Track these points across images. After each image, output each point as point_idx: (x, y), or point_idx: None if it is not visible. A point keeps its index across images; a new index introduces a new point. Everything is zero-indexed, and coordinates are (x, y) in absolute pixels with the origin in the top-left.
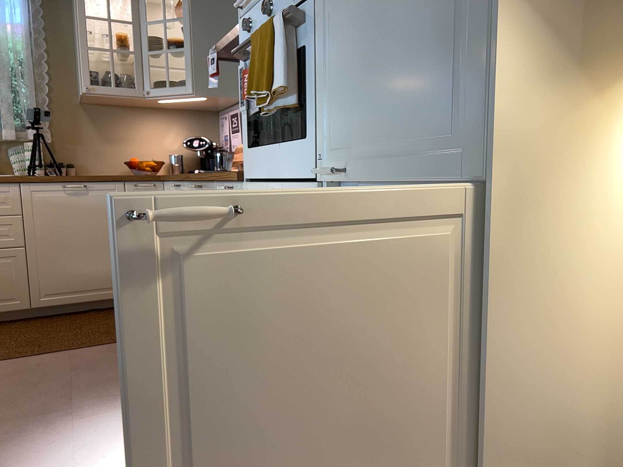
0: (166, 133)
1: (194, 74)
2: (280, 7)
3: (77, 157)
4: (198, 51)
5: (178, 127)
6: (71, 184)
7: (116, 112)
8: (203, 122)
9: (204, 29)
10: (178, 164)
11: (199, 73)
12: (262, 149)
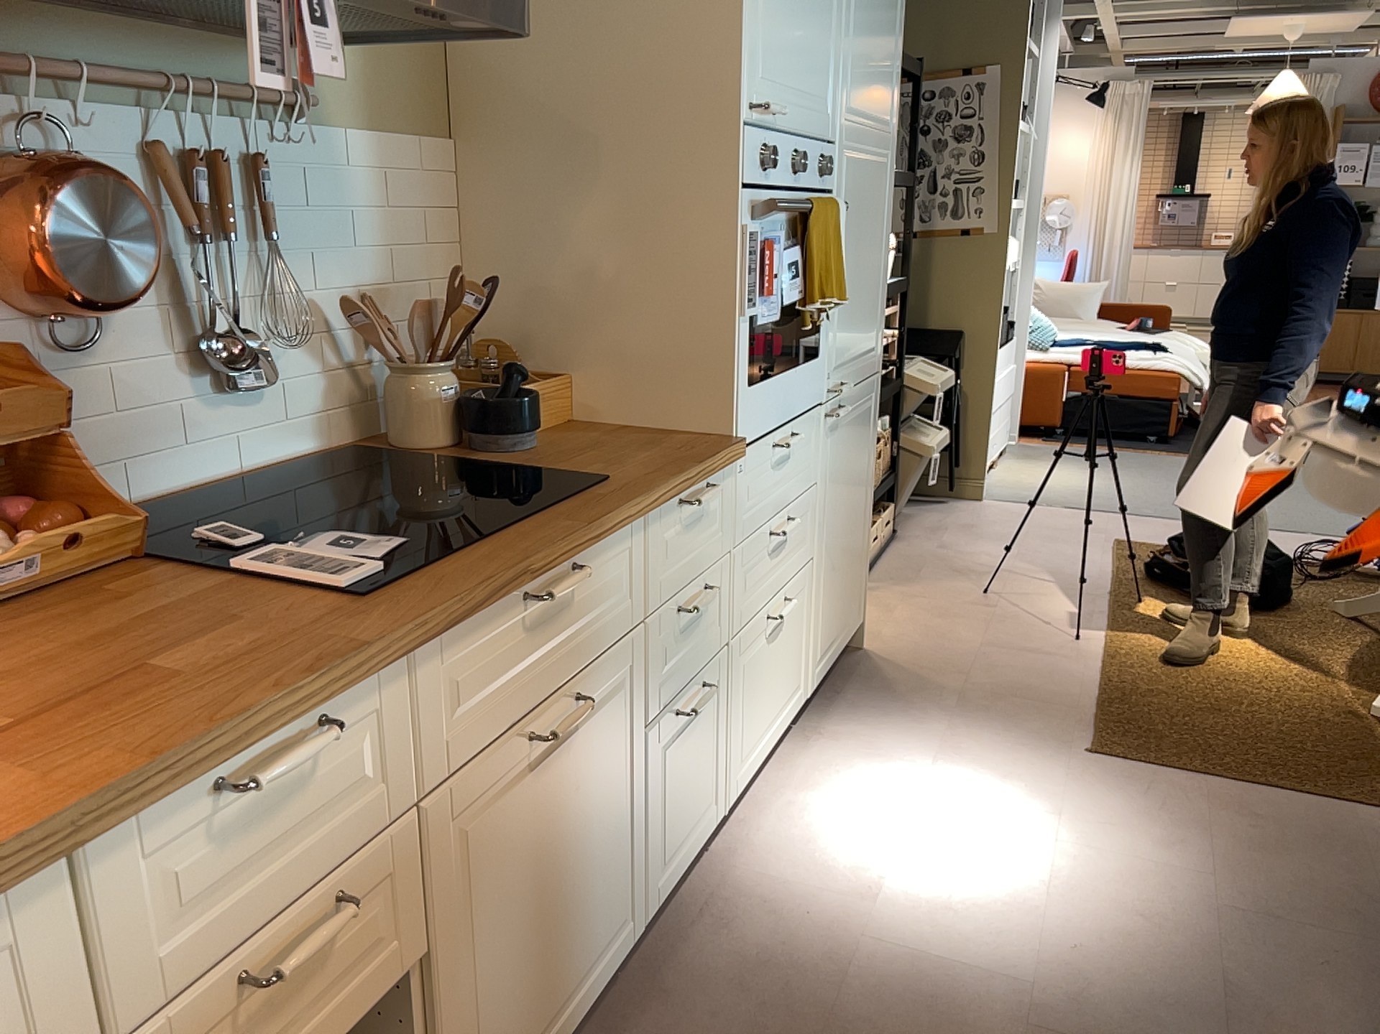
0: None
1: None
2: (805, 173)
3: None
4: None
5: None
6: None
7: None
8: None
9: None
10: None
11: None
12: (771, 383)
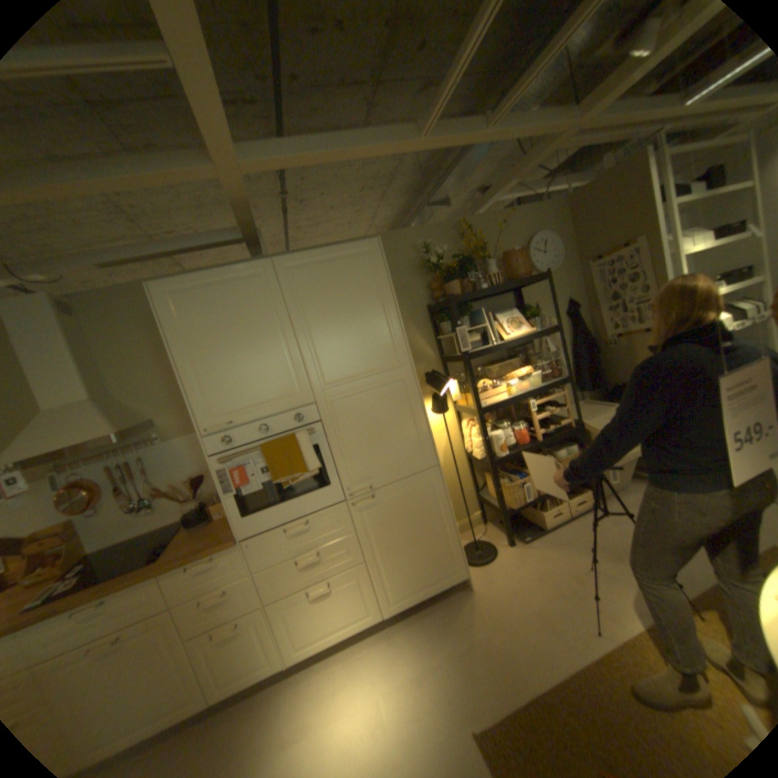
0: None
1: None
2: (275, 428)
3: None
4: None
5: None
6: None
7: None
8: None
9: None
10: None
11: None
12: (266, 511)
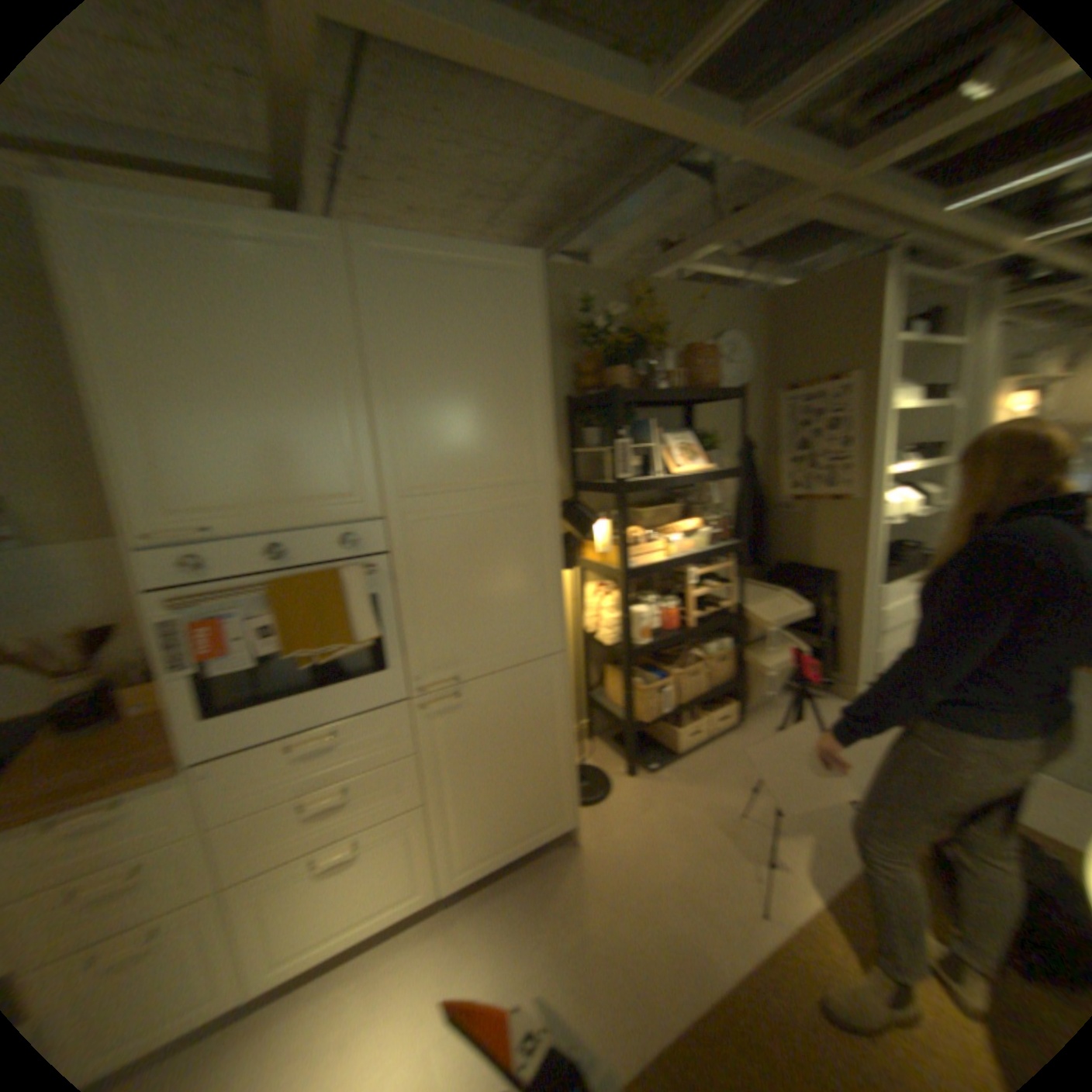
0: None
1: None
2: (294, 554)
3: None
4: None
5: None
6: None
7: None
8: None
9: None
10: None
11: None
12: (249, 712)
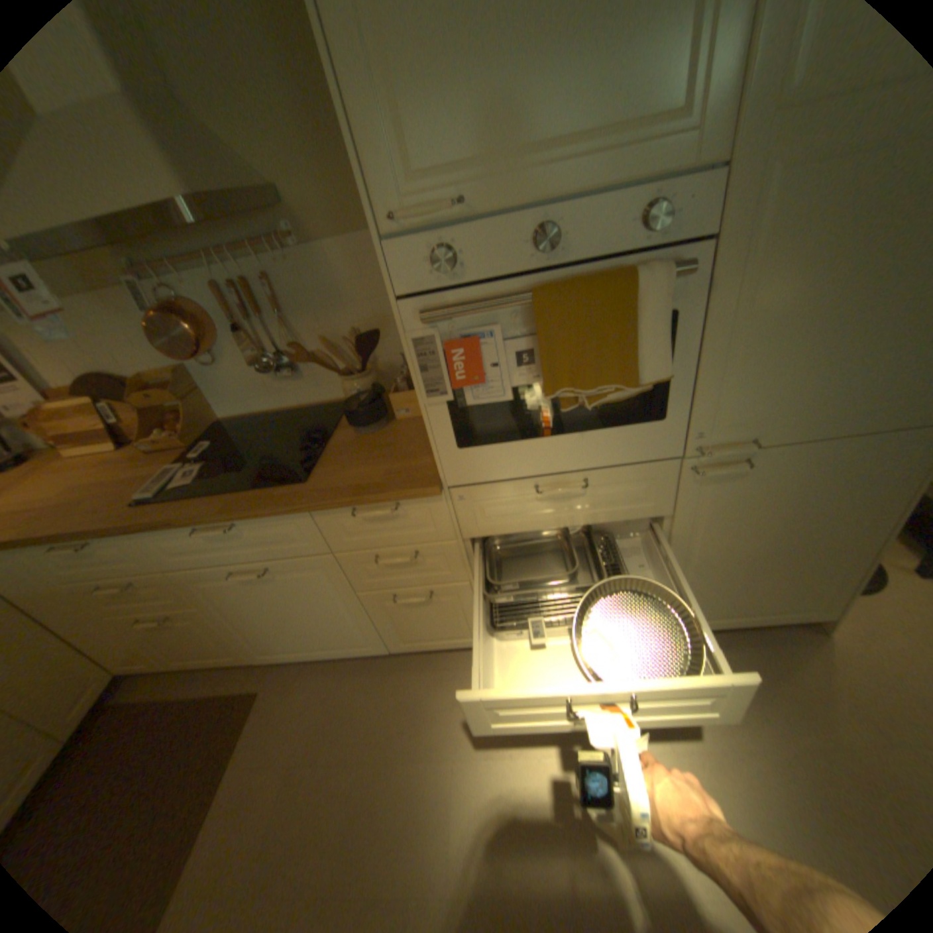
0: None
1: None
2: (581, 238)
3: None
4: None
5: None
6: None
7: None
8: None
9: None
10: None
11: None
12: (510, 445)
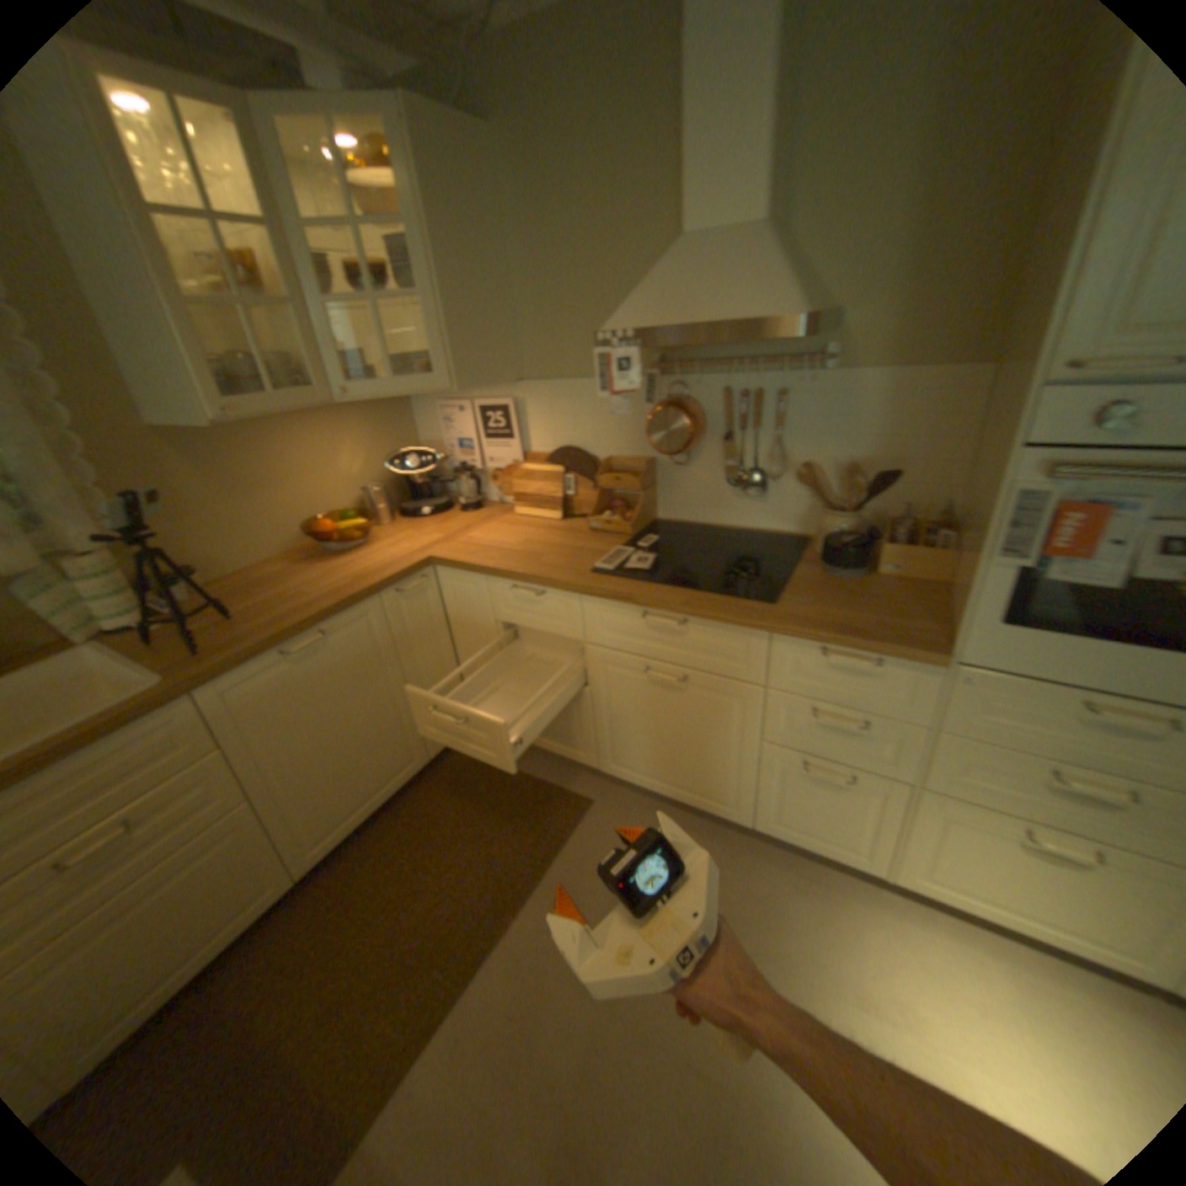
0: (340, 449)
1: (447, 350)
2: None
3: (191, 549)
4: (450, 299)
5: (357, 432)
6: (298, 642)
7: (239, 430)
8: (392, 413)
9: (451, 247)
10: (391, 506)
11: (459, 348)
12: (1082, 643)
